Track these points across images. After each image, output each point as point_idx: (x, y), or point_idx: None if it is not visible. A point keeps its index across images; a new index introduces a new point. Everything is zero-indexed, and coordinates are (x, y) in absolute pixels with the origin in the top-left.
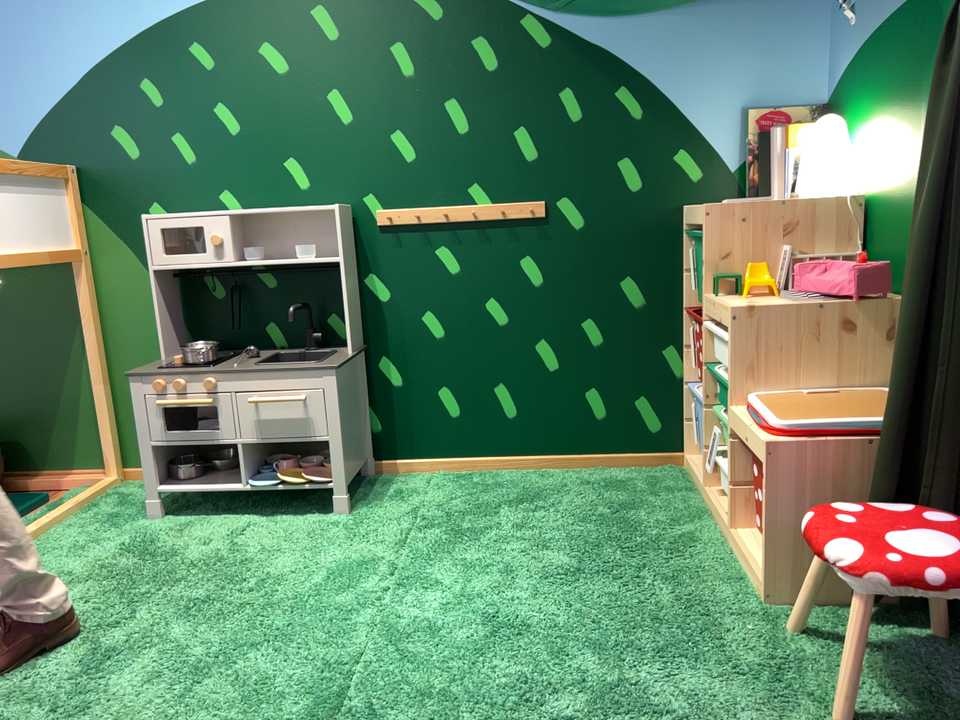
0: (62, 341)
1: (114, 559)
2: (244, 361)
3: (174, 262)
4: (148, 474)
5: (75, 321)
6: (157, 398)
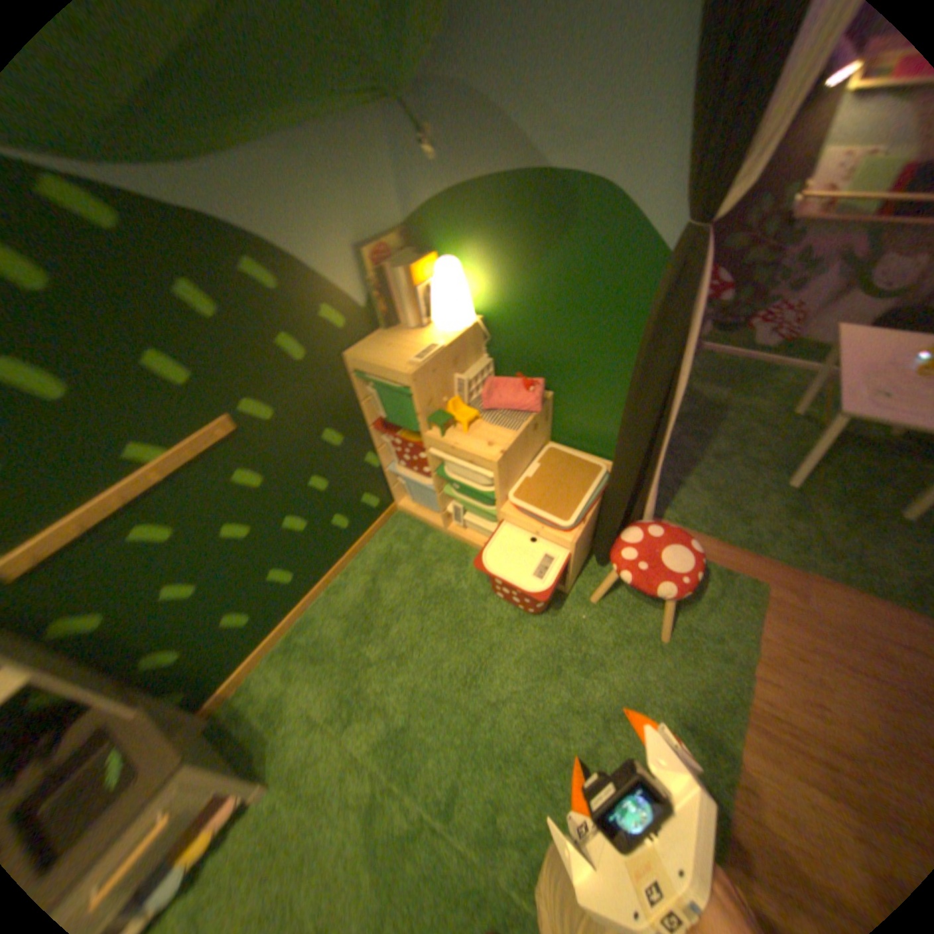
0: None
1: None
2: None
3: None
4: None
5: None
6: None
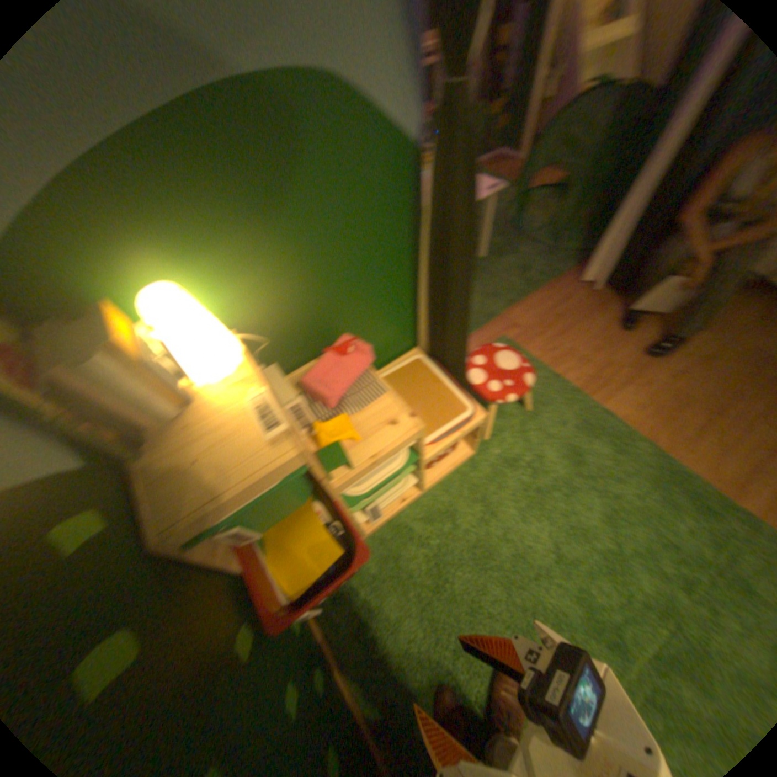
0: None
1: None
2: None
3: None
4: None
5: None
6: None
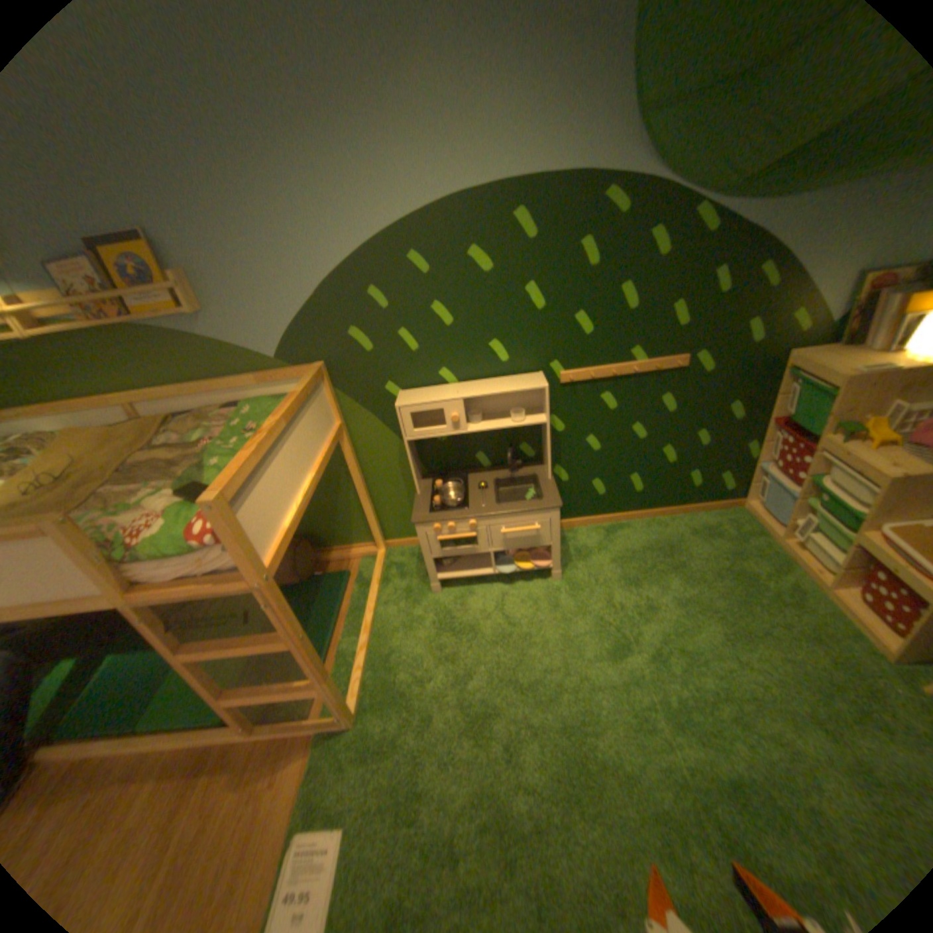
0: (332, 477)
1: (438, 640)
2: (482, 496)
3: (423, 435)
4: (431, 573)
5: (340, 465)
6: (435, 535)
